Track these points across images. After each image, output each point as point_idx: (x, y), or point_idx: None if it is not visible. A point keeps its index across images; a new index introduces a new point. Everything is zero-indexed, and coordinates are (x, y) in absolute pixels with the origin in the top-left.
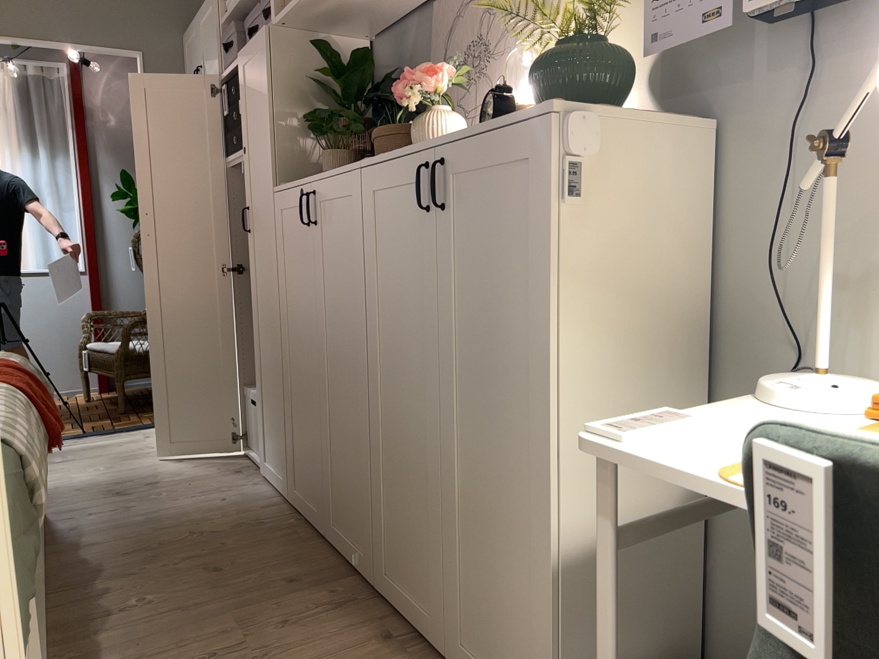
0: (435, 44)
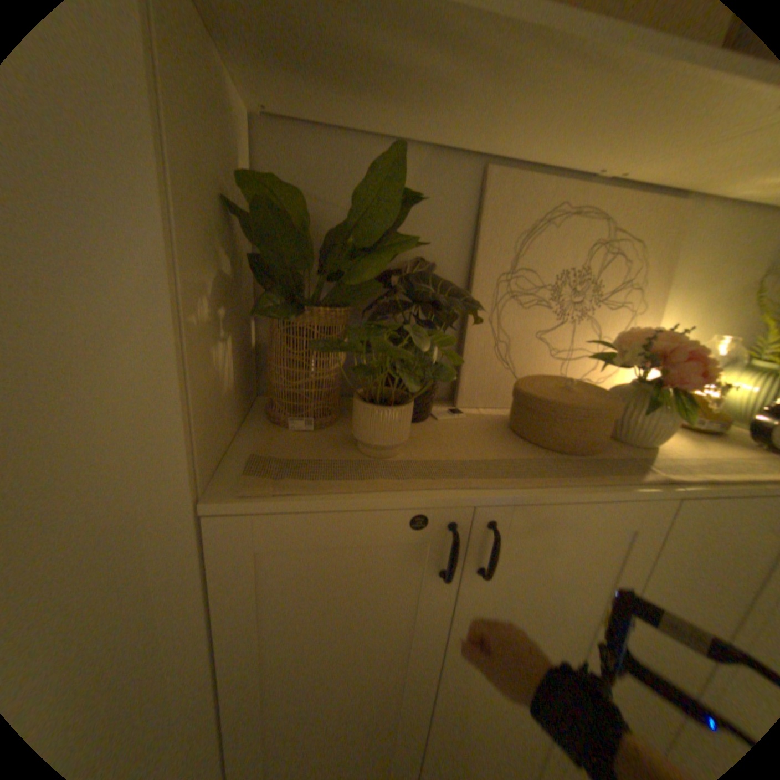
0: (486, 232)
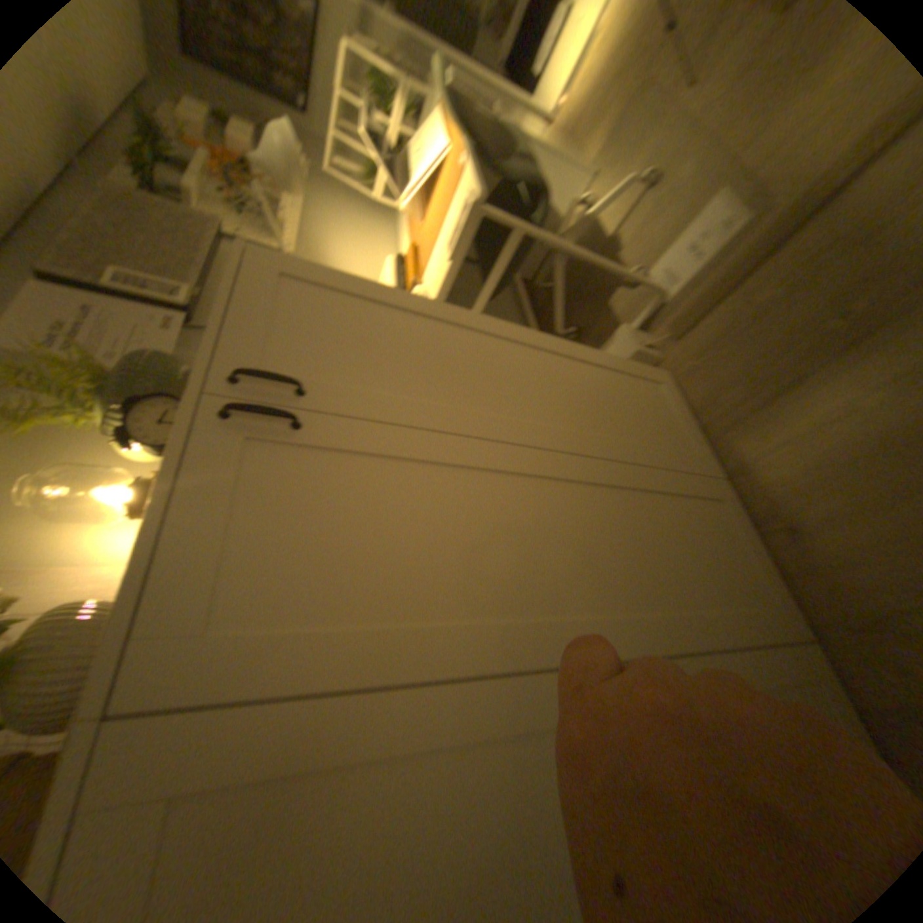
0: None
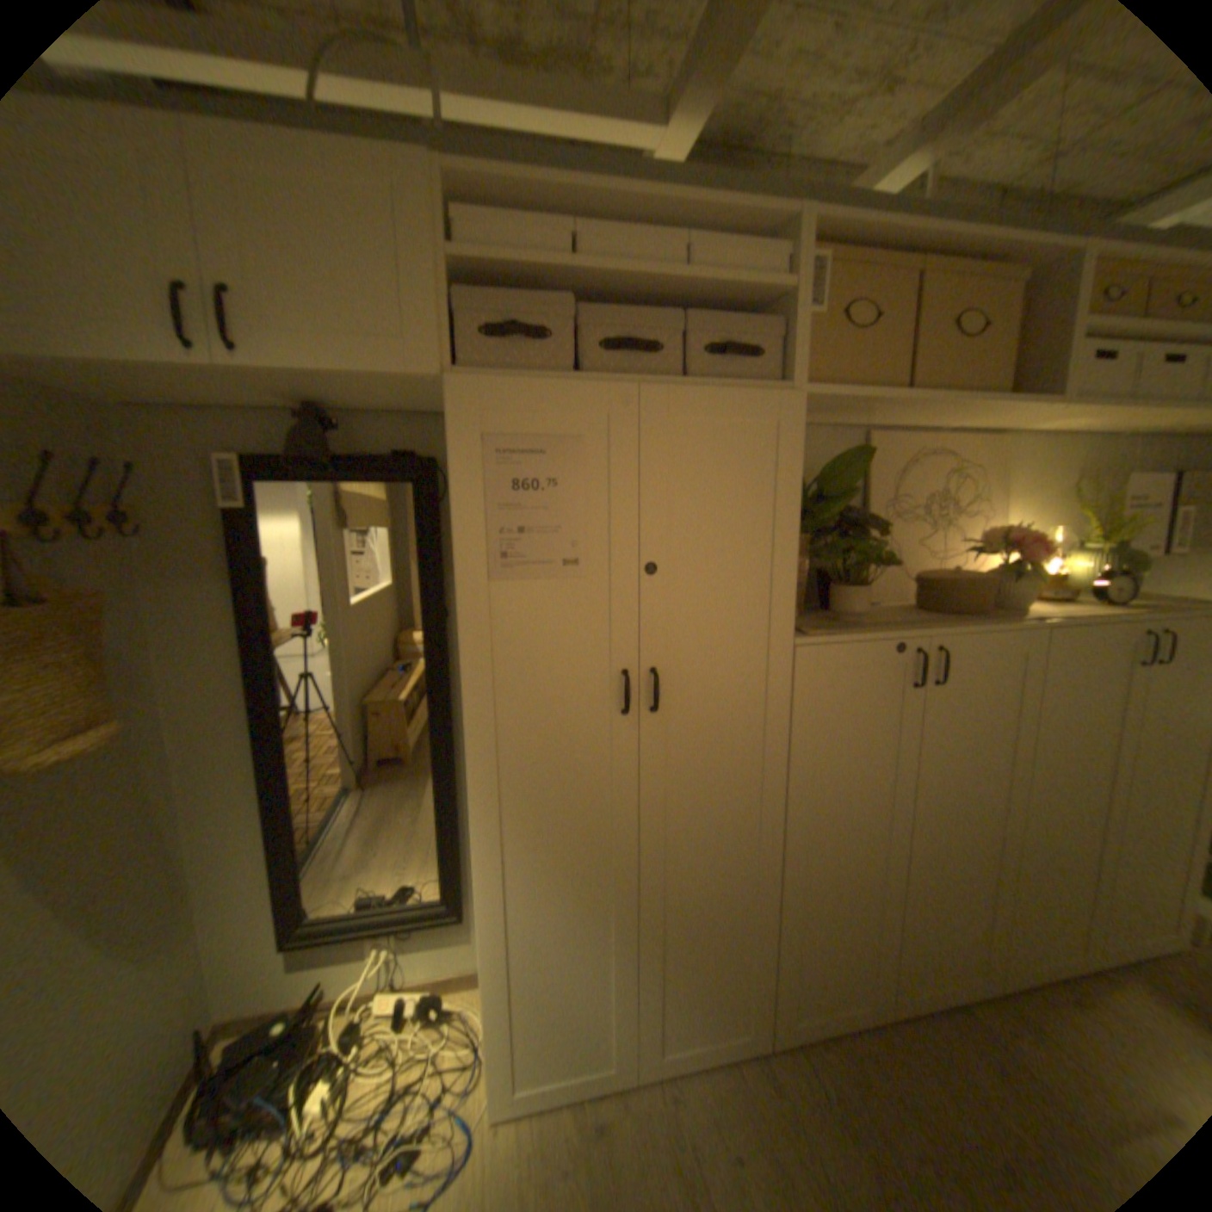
0: (873, 476)
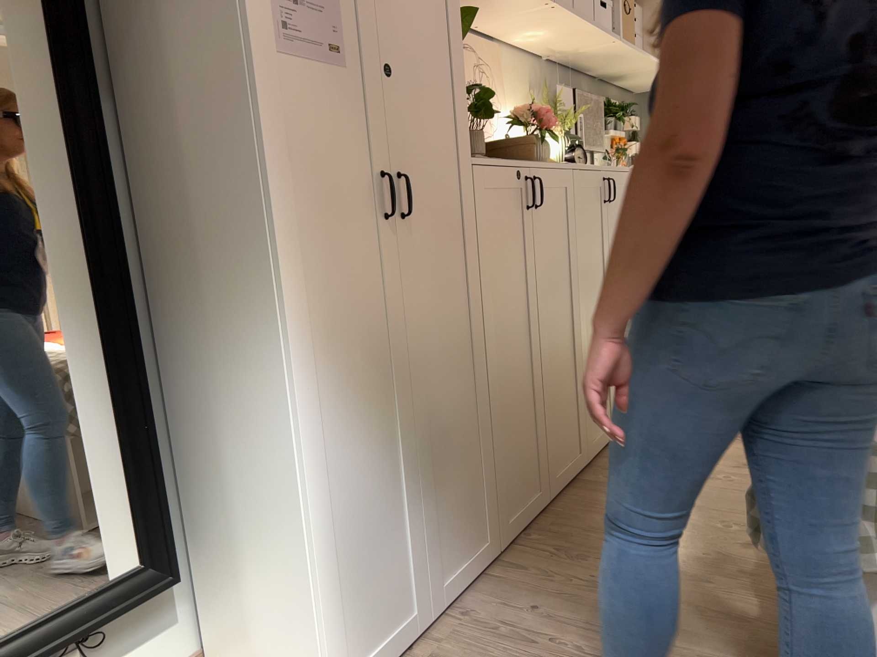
0: None
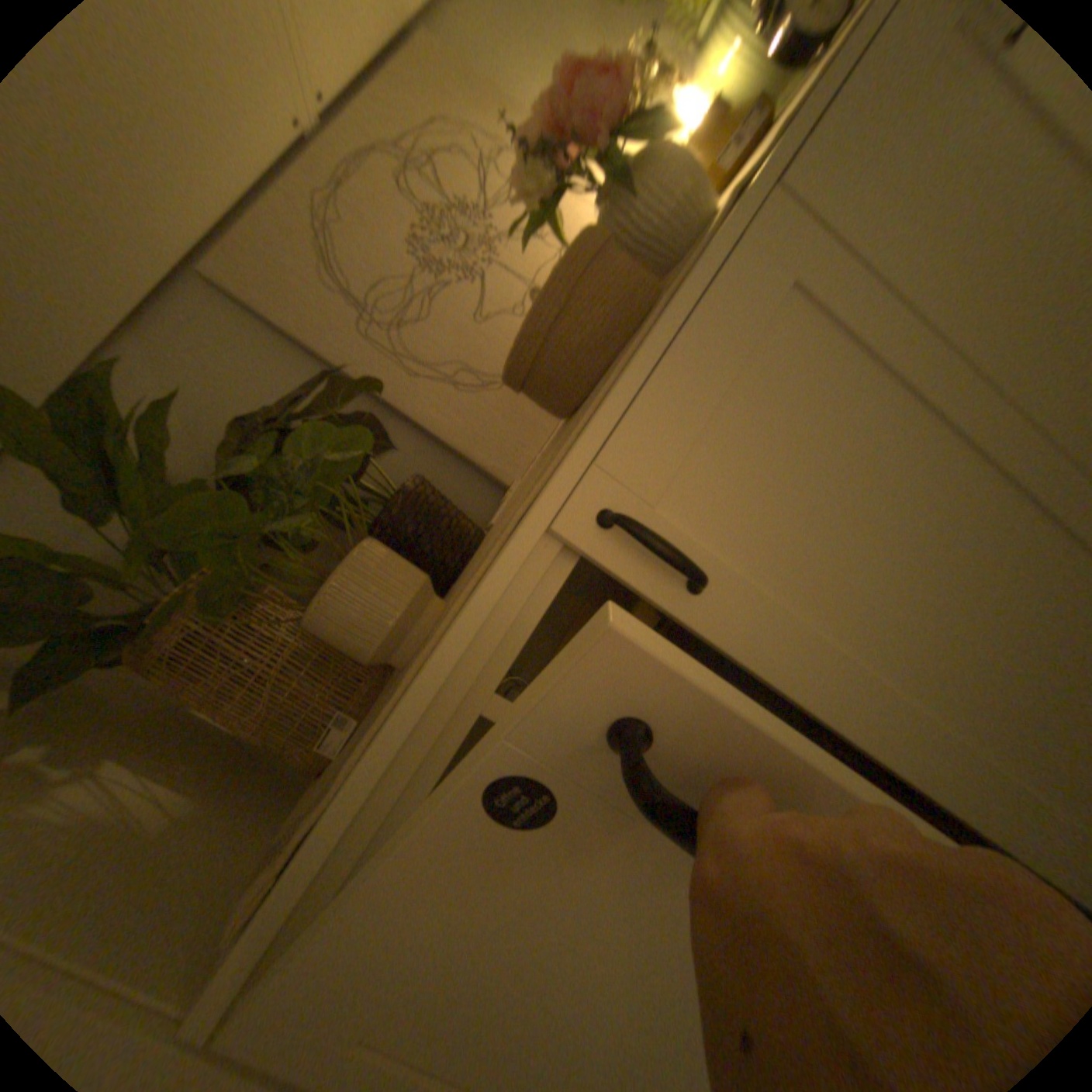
0: (288, 317)
